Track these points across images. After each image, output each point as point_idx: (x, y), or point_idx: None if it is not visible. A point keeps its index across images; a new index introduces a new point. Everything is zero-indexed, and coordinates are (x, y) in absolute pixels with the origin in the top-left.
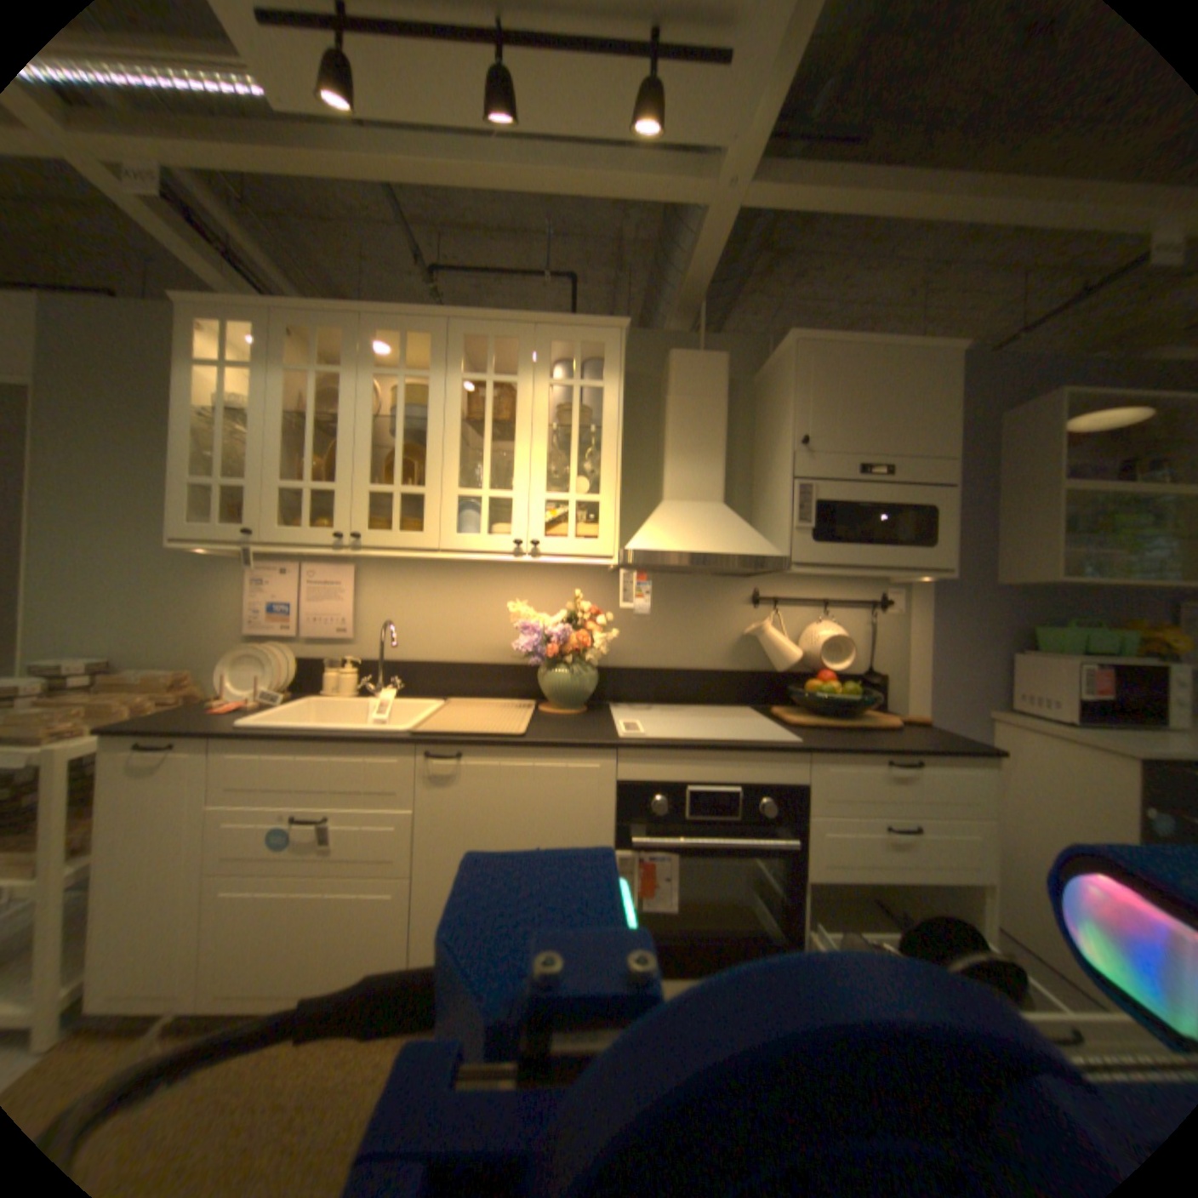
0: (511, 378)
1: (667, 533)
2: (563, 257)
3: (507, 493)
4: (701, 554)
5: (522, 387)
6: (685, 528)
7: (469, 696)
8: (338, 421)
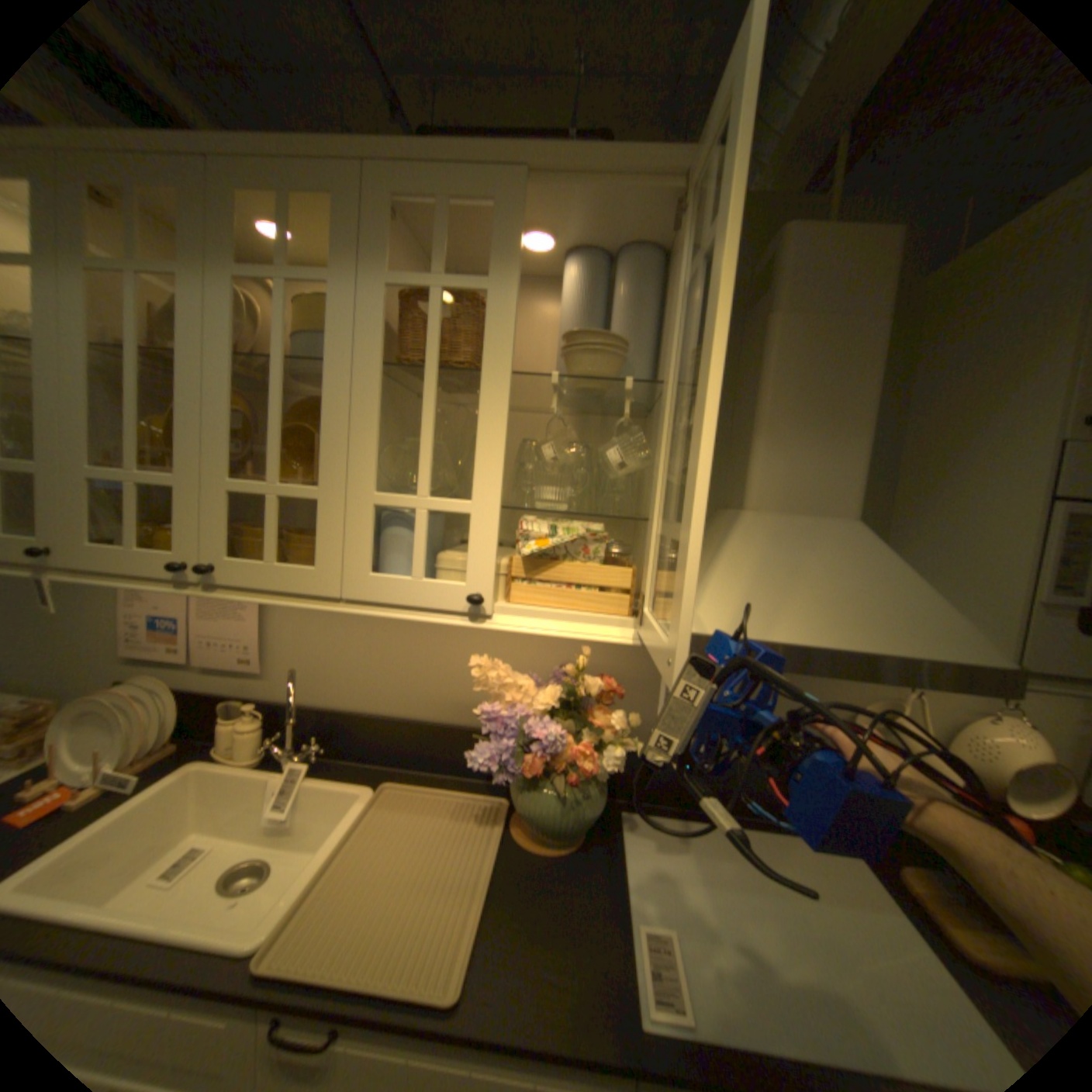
0: (477, 279)
1: (762, 590)
2: (596, 109)
3: (462, 503)
4: (838, 652)
5: (497, 296)
6: (797, 579)
7: (418, 767)
8: (176, 361)
